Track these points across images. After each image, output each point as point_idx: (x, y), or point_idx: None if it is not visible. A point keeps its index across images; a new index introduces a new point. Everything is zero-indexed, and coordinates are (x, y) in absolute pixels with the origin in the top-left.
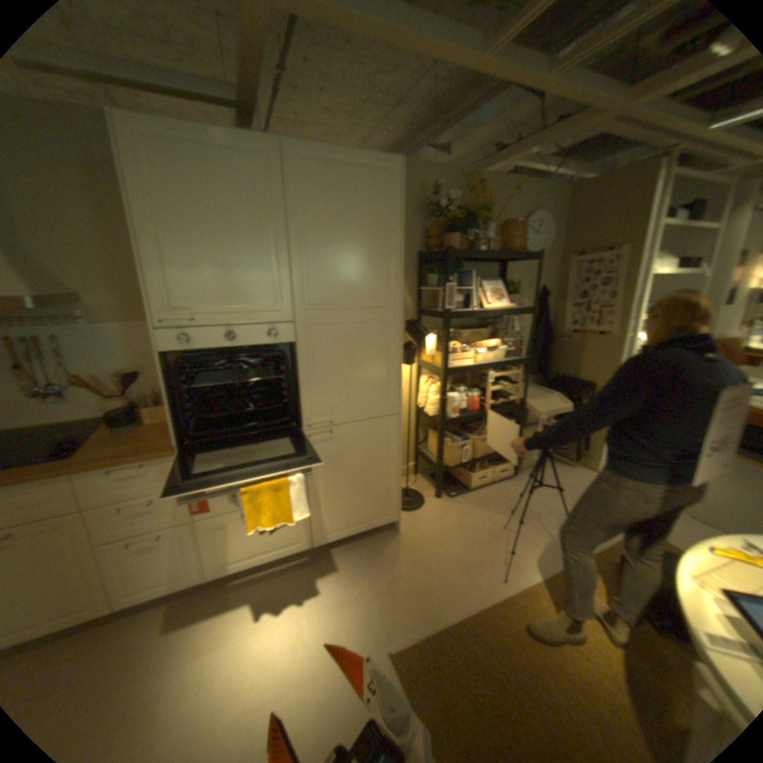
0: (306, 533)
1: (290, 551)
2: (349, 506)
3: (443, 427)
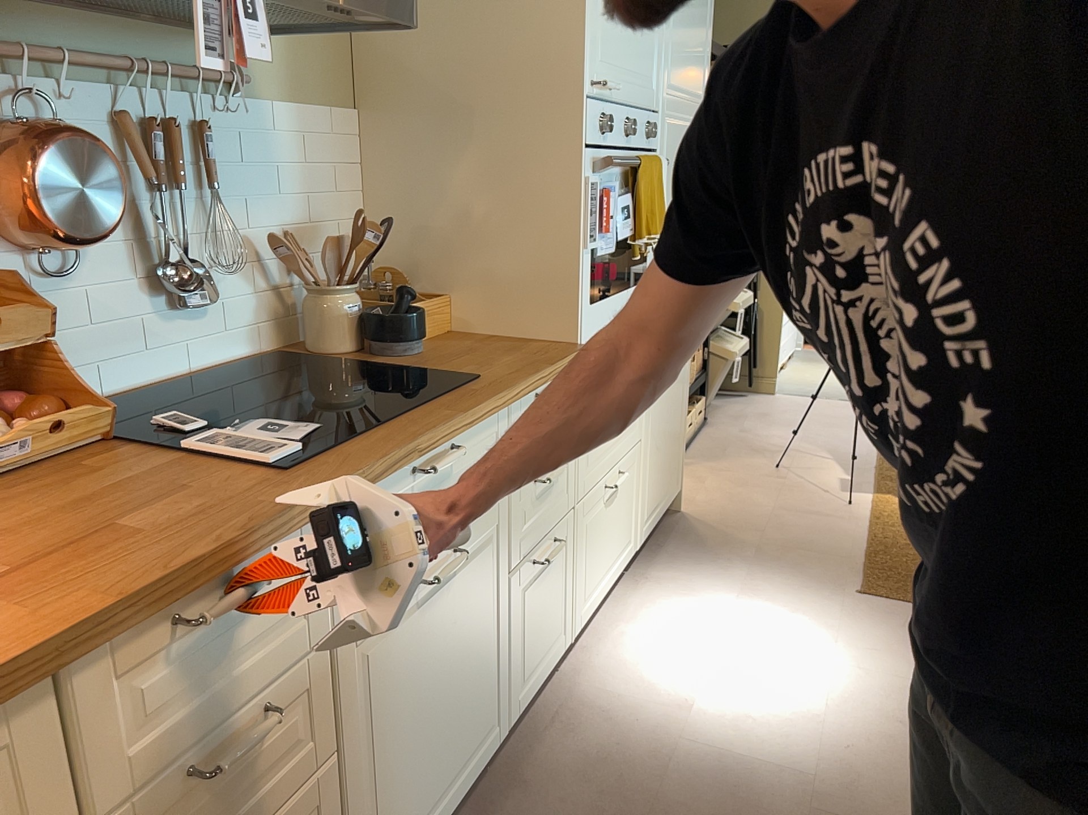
0: (636, 519)
1: (625, 559)
2: (661, 464)
3: None
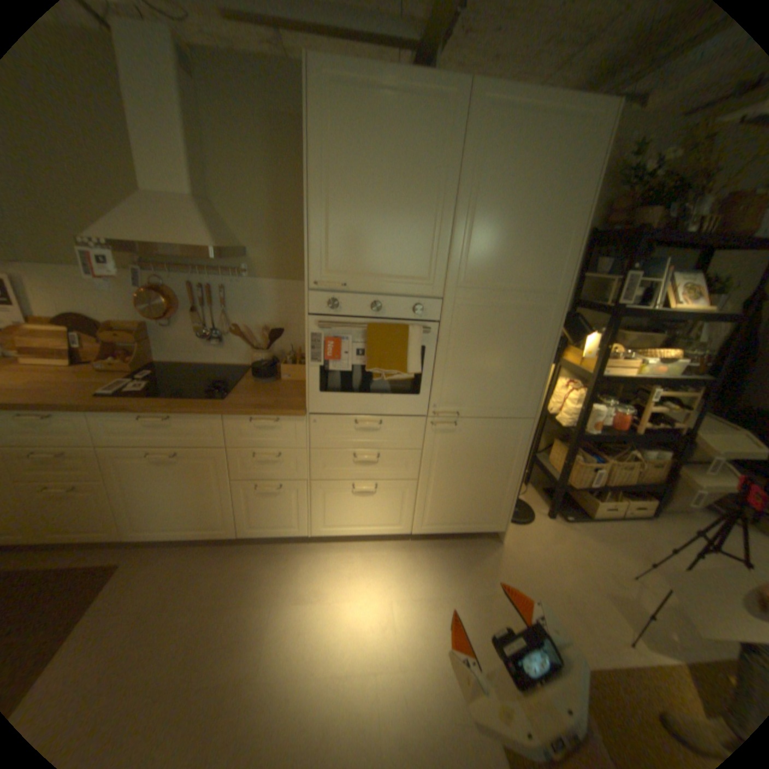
0: (407, 518)
1: (389, 531)
2: (456, 504)
3: (578, 443)
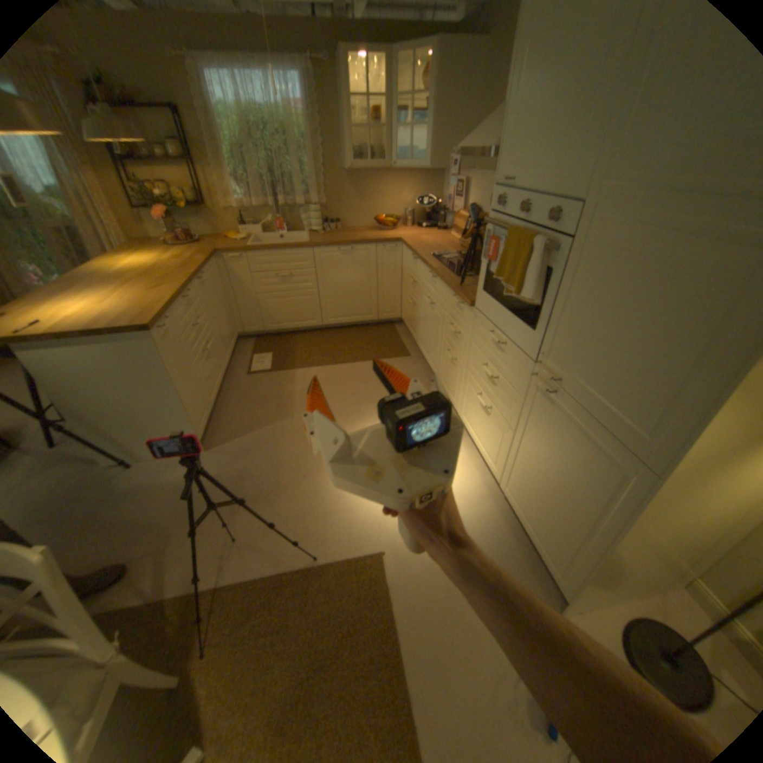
0: (499, 466)
1: (488, 464)
2: (532, 498)
3: None
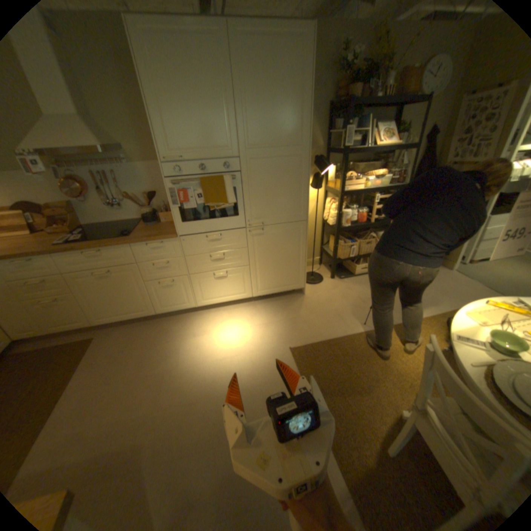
0: (248, 288)
1: (239, 297)
2: (273, 276)
3: (338, 232)
